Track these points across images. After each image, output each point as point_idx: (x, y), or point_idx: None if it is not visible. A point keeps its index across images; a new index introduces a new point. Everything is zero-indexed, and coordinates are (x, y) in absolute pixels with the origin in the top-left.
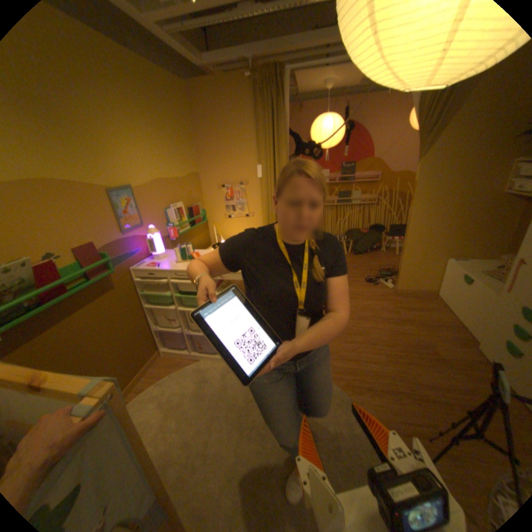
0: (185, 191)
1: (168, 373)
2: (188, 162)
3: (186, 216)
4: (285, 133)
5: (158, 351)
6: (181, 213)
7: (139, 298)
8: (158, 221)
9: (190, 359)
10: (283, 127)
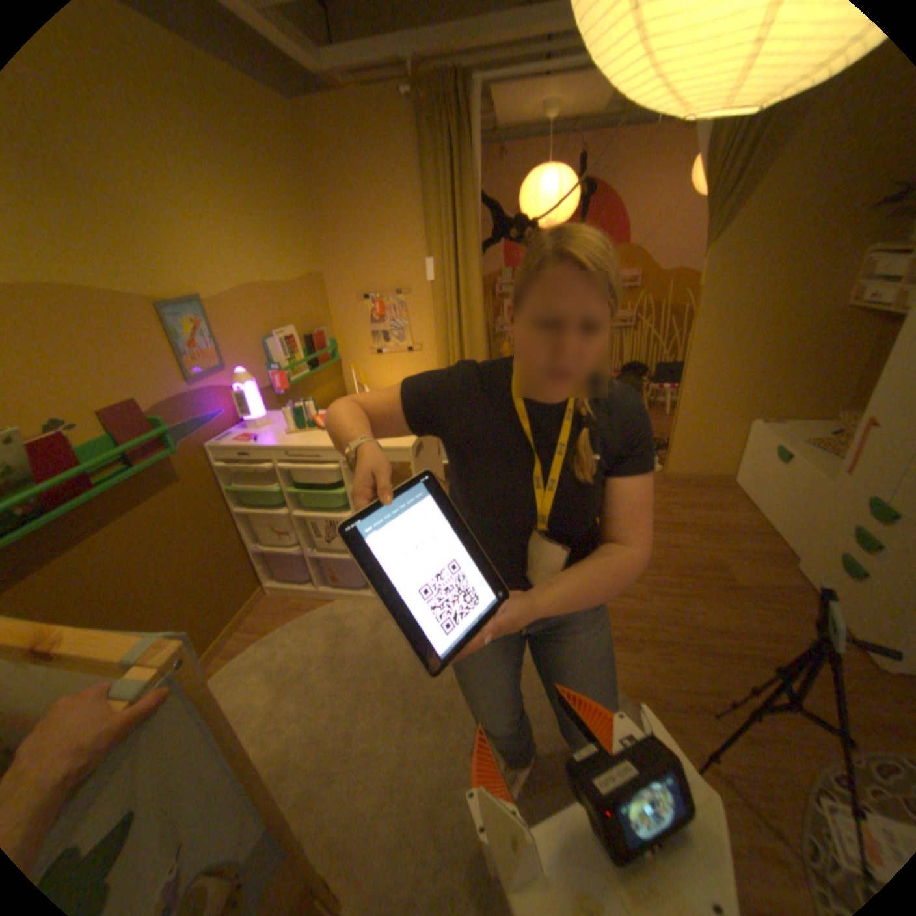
0: (298, 307)
1: (281, 623)
2: (303, 253)
3: (301, 351)
4: (475, 199)
5: (260, 587)
6: (293, 346)
7: (224, 497)
8: (251, 360)
9: (318, 599)
10: (471, 189)
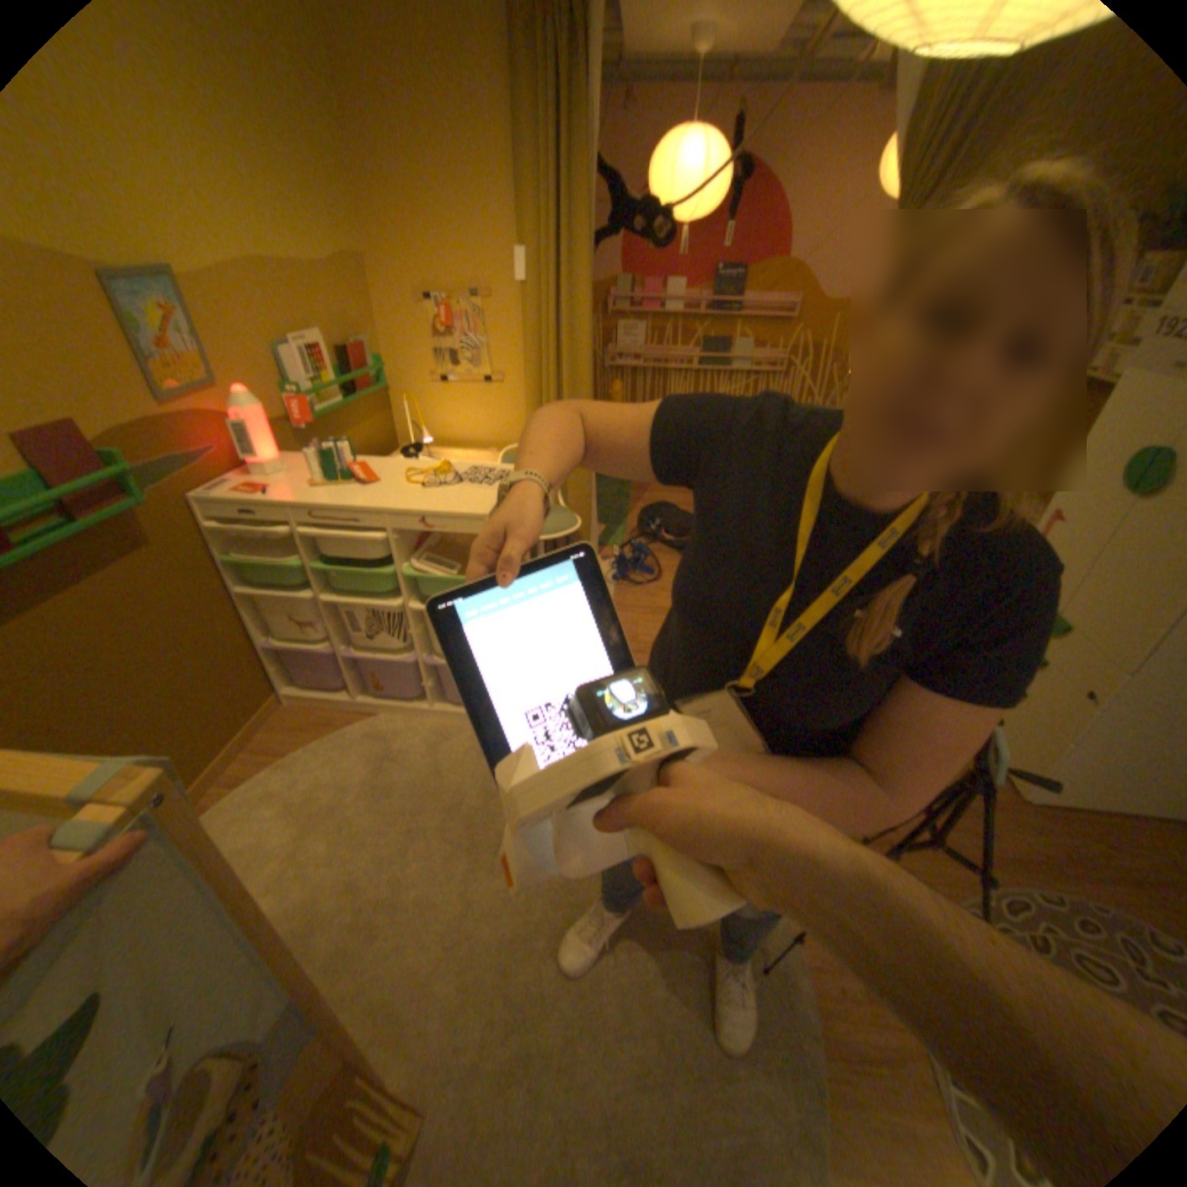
0: (325, 302)
1: (304, 742)
2: (332, 219)
3: (330, 368)
4: (588, 164)
5: (274, 695)
6: (318, 361)
7: (218, 571)
8: (255, 376)
9: (355, 712)
10: (584, 147)
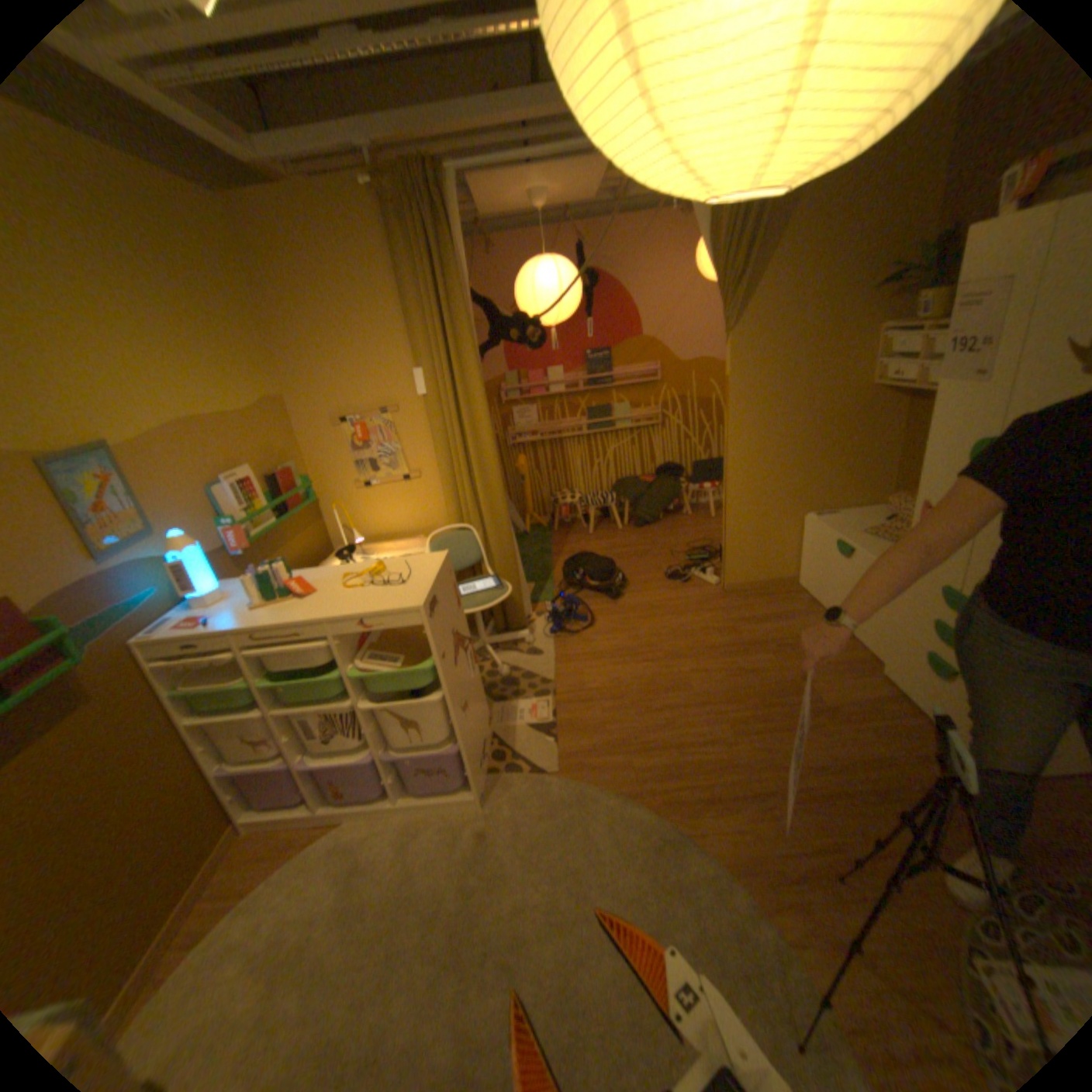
0: (252, 440)
1: (265, 873)
2: (253, 374)
3: (262, 495)
4: (464, 299)
5: (231, 826)
6: (250, 491)
7: (163, 710)
8: (191, 517)
9: (317, 826)
10: (458, 287)
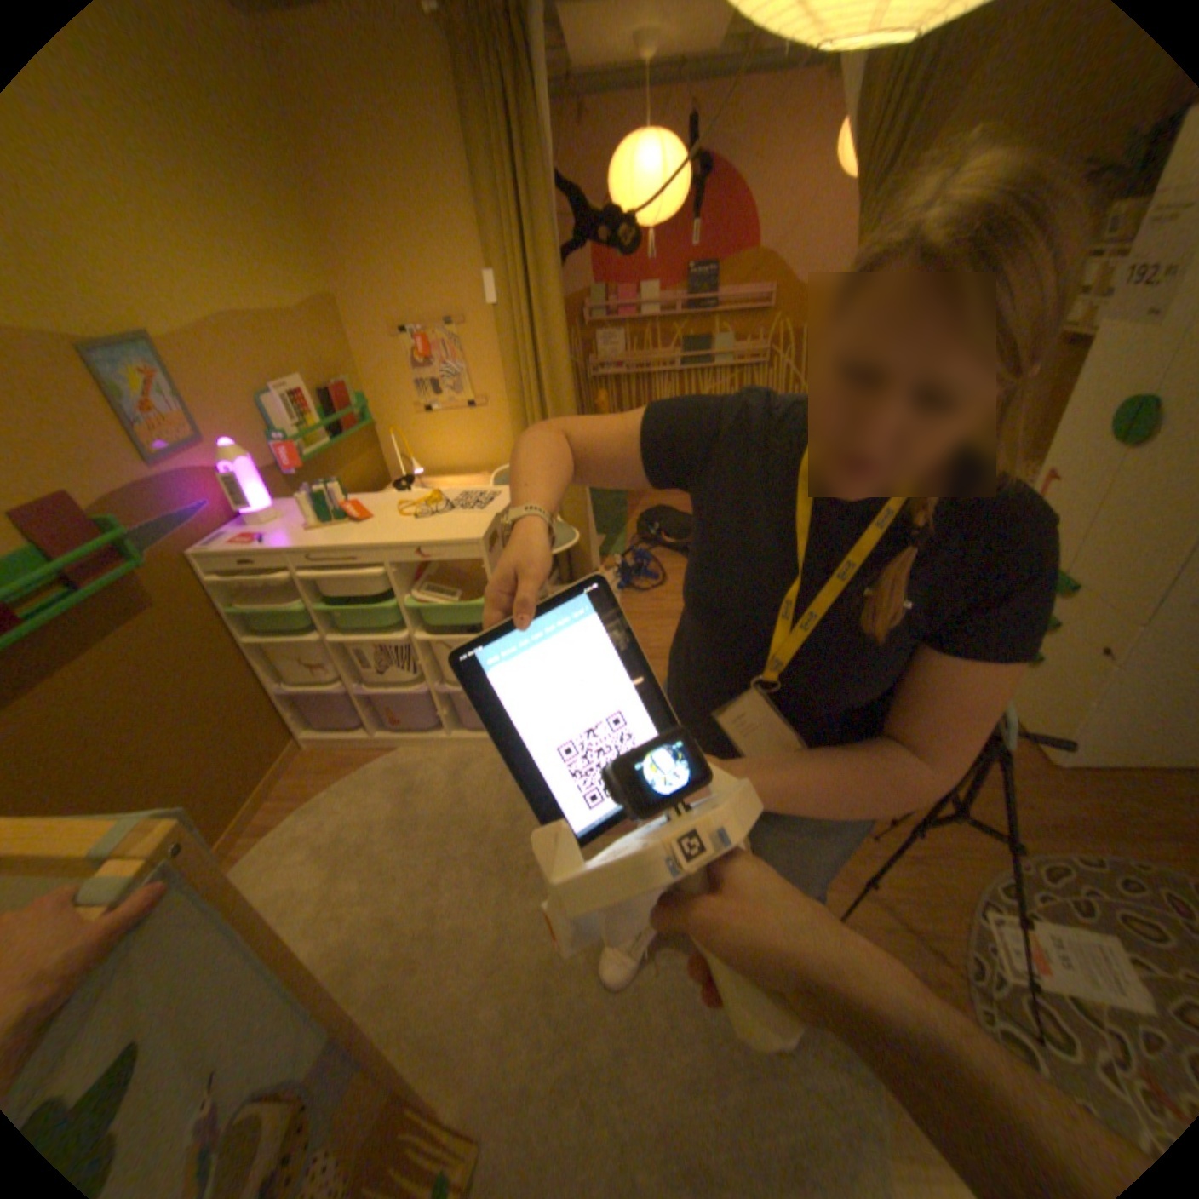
0: (302, 347)
1: (326, 783)
2: (300, 265)
3: (314, 411)
4: (545, 182)
5: (293, 740)
6: (302, 405)
7: (224, 623)
8: (240, 428)
9: (374, 748)
10: (540, 166)
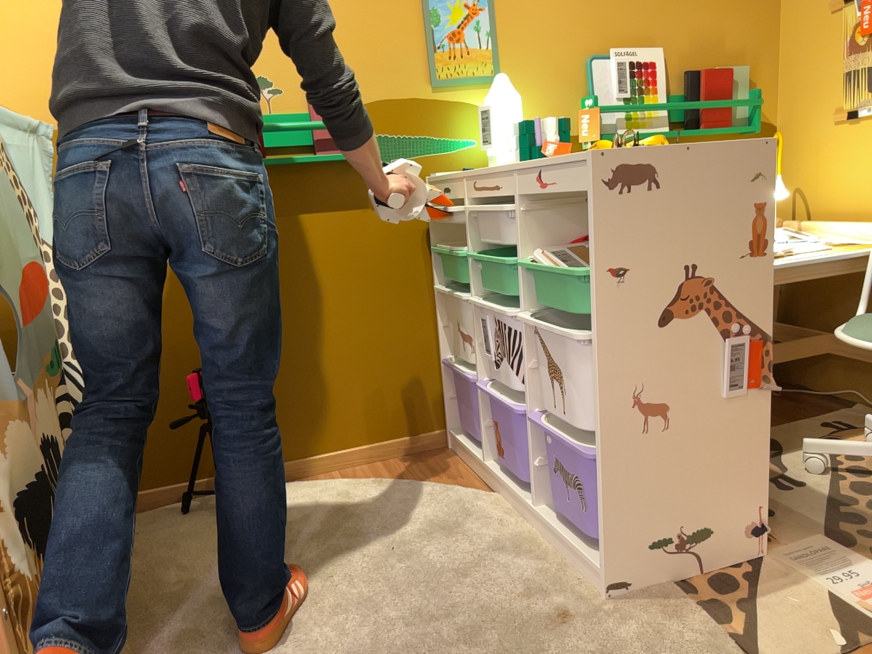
0: (689, 21)
1: (422, 480)
2: None
3: (663, 92)
4: None
5: (446, 430)
6: (647, 80)
7: (432, 262)
8: (553, 85)
9: (484, 481)
10: None
